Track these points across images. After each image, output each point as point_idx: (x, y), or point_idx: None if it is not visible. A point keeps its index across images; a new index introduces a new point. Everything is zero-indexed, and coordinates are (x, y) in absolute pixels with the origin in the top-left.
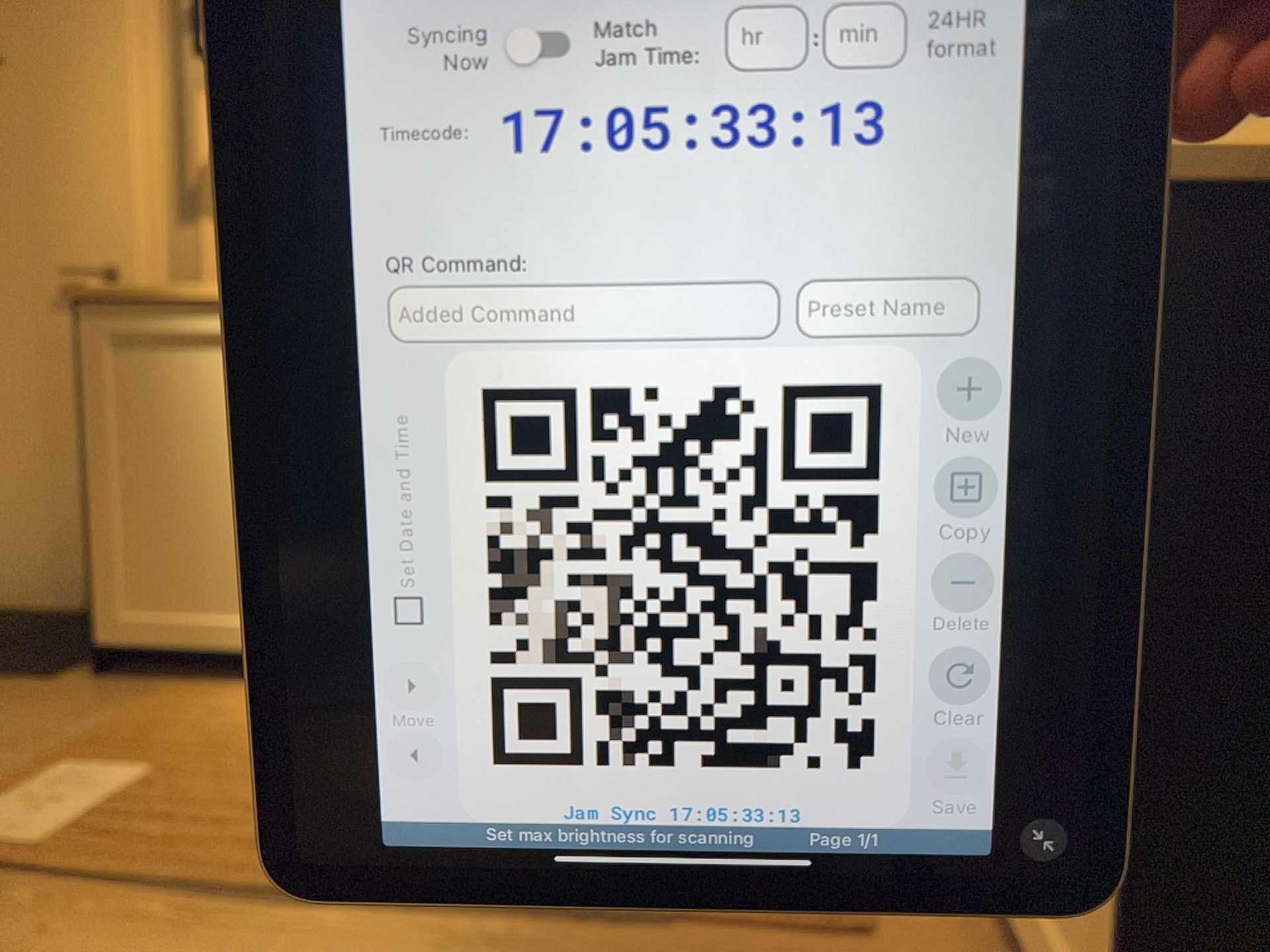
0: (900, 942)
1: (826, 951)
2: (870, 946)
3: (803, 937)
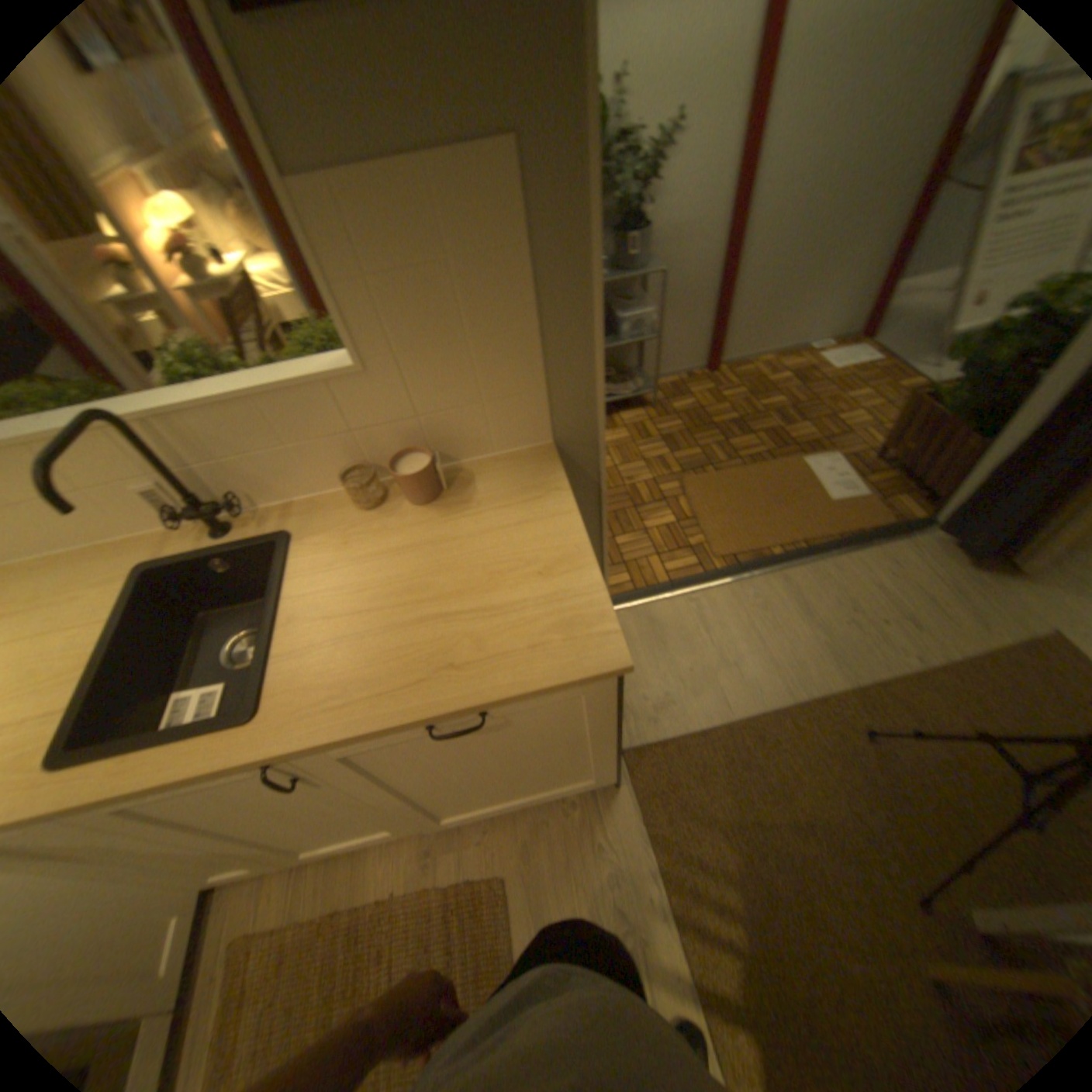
0: (493, 875)
1: (512, 913)
2: (504, 890)
3: (504, 928)
